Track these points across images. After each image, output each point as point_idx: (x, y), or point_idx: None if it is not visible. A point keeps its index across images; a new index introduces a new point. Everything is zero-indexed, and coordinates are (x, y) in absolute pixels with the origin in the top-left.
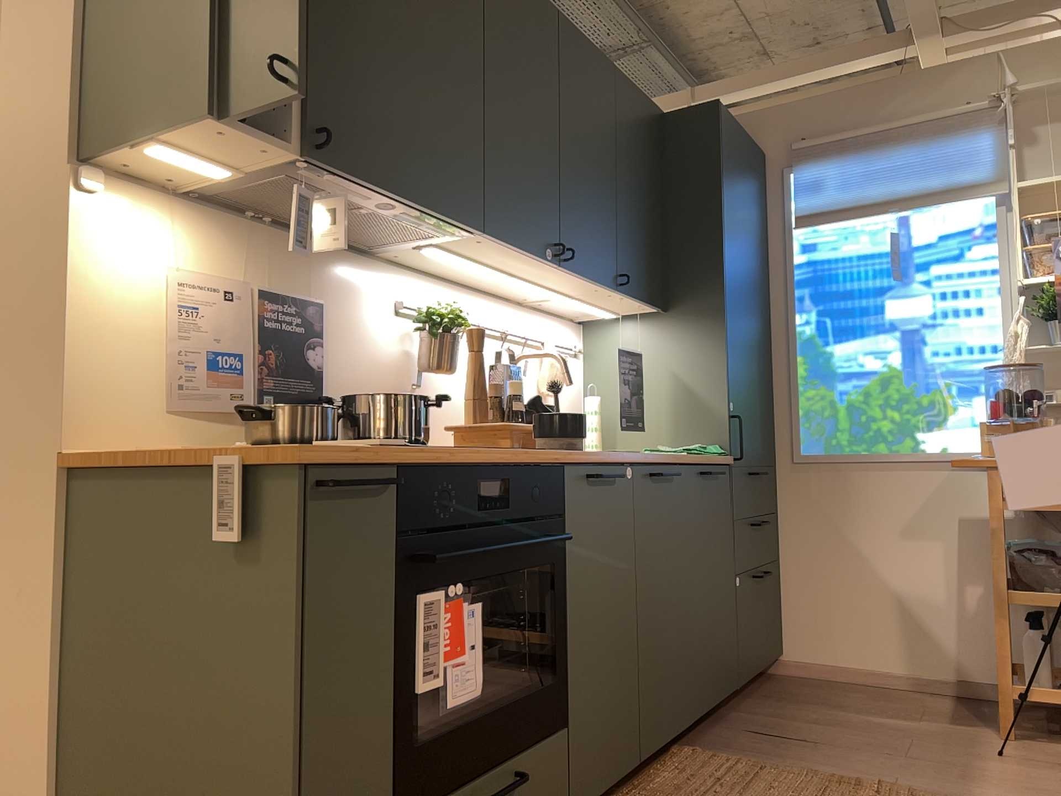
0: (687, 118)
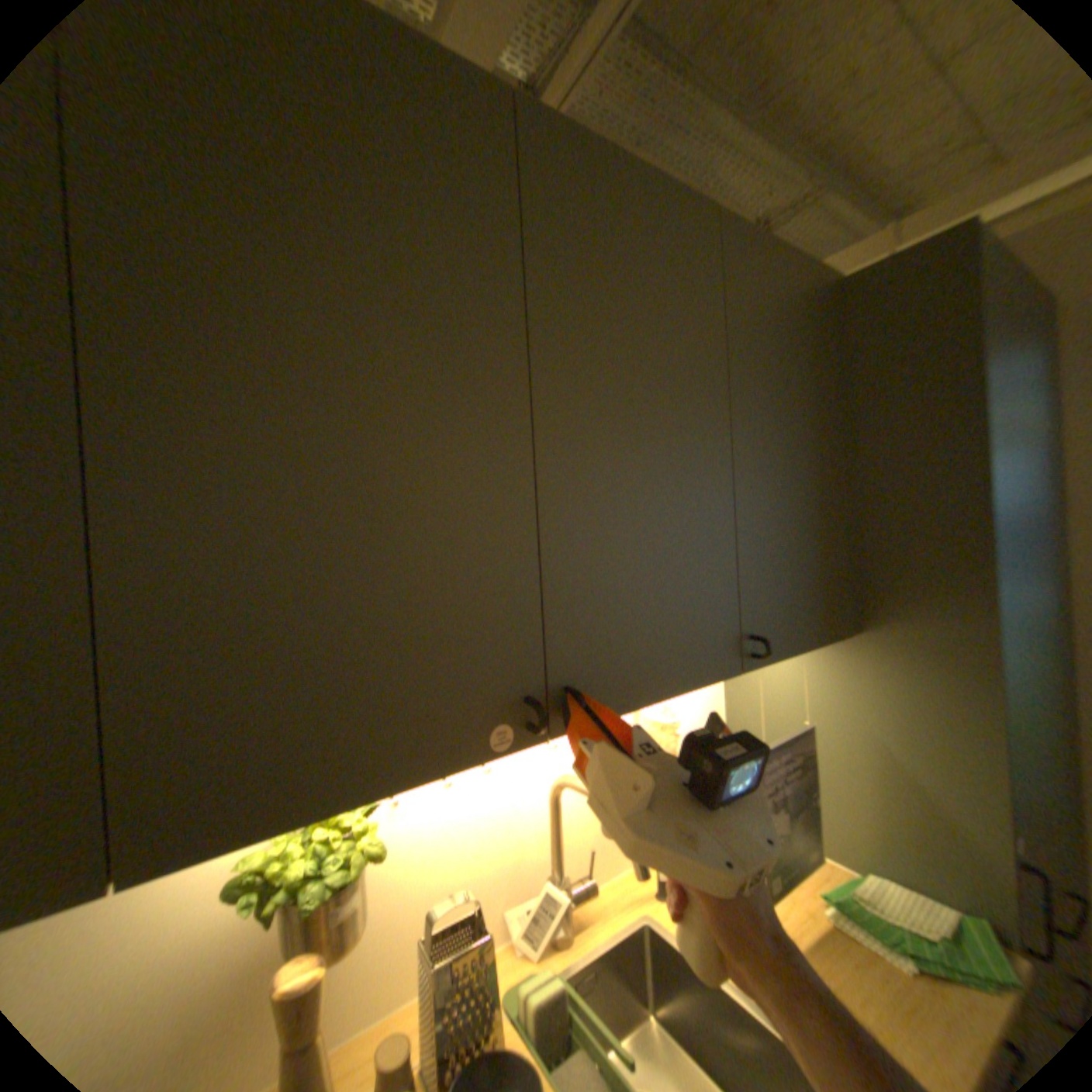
0: (898, 269)
